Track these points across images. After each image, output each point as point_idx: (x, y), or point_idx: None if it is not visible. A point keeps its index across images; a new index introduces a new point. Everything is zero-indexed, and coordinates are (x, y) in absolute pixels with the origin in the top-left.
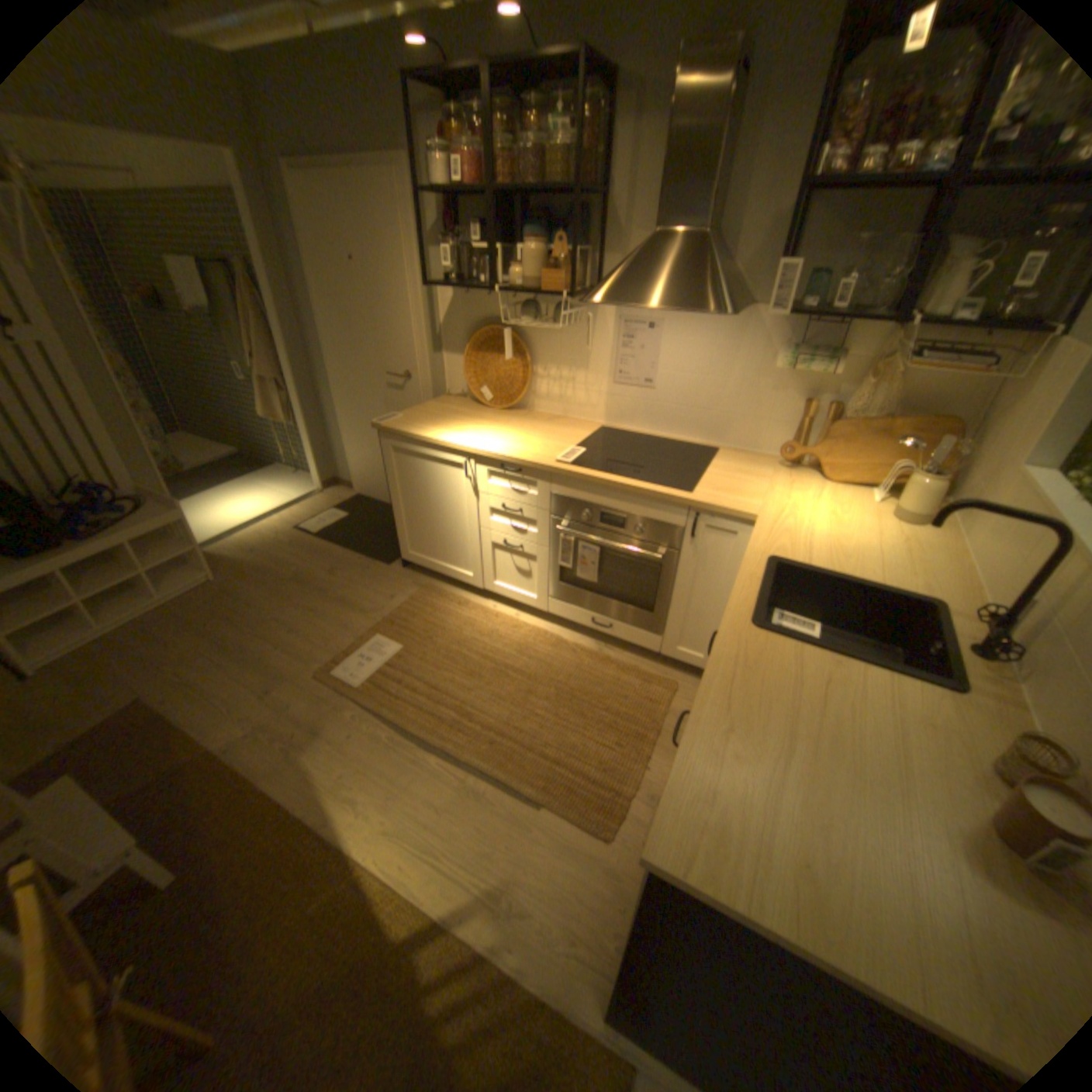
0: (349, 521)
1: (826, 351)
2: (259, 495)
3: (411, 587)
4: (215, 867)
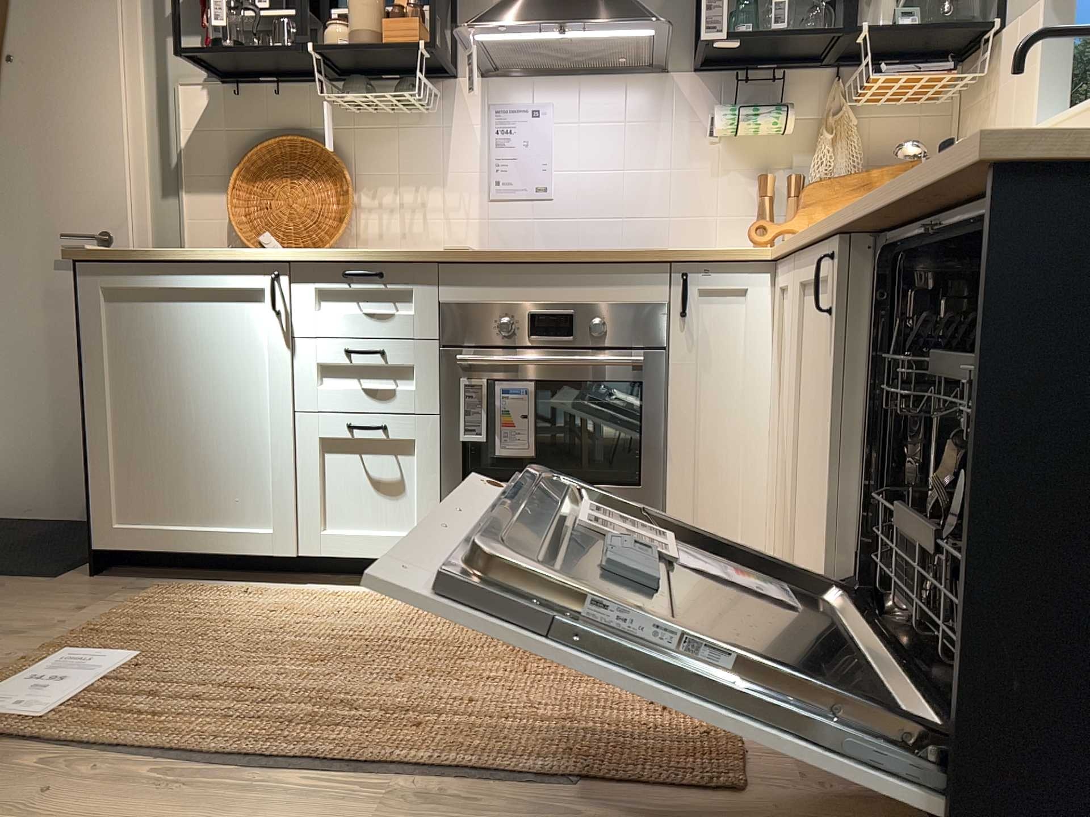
0: None
1: (767, 105)
2: None
3: (124, 595)
4: None
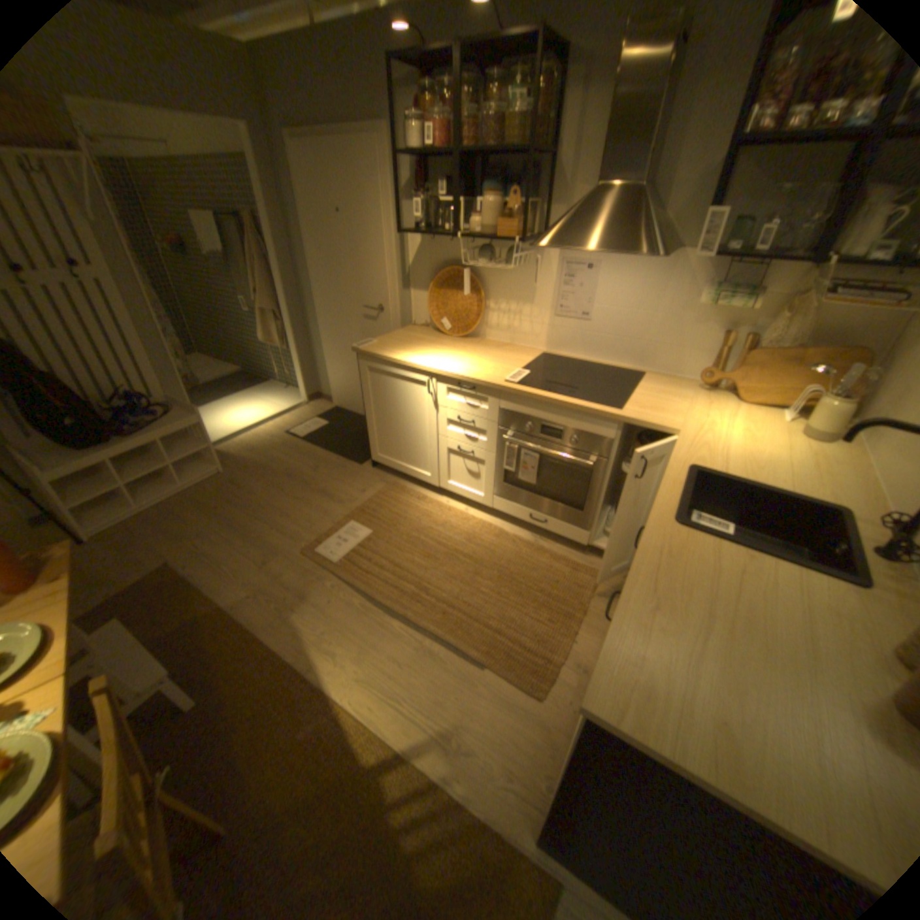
0: (330, 428)
1: (746, 288)
2: (258, 405)
3: (379, 484)
4: (226, 698)
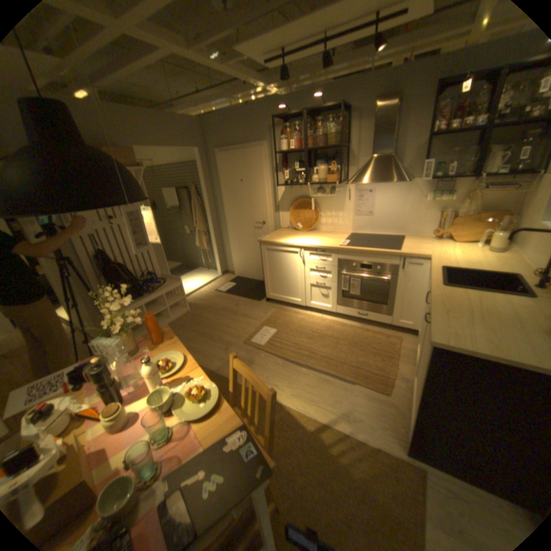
0: (238, 286)
1: (447, 191)
2: (196, 279)
3: (272, 309)
4: None
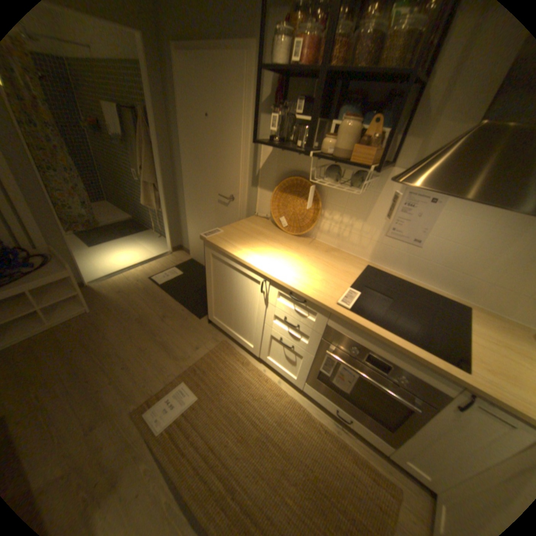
0: (183, 278)
1: None
2: (135, 250)
3: (211, 341)
4: None
